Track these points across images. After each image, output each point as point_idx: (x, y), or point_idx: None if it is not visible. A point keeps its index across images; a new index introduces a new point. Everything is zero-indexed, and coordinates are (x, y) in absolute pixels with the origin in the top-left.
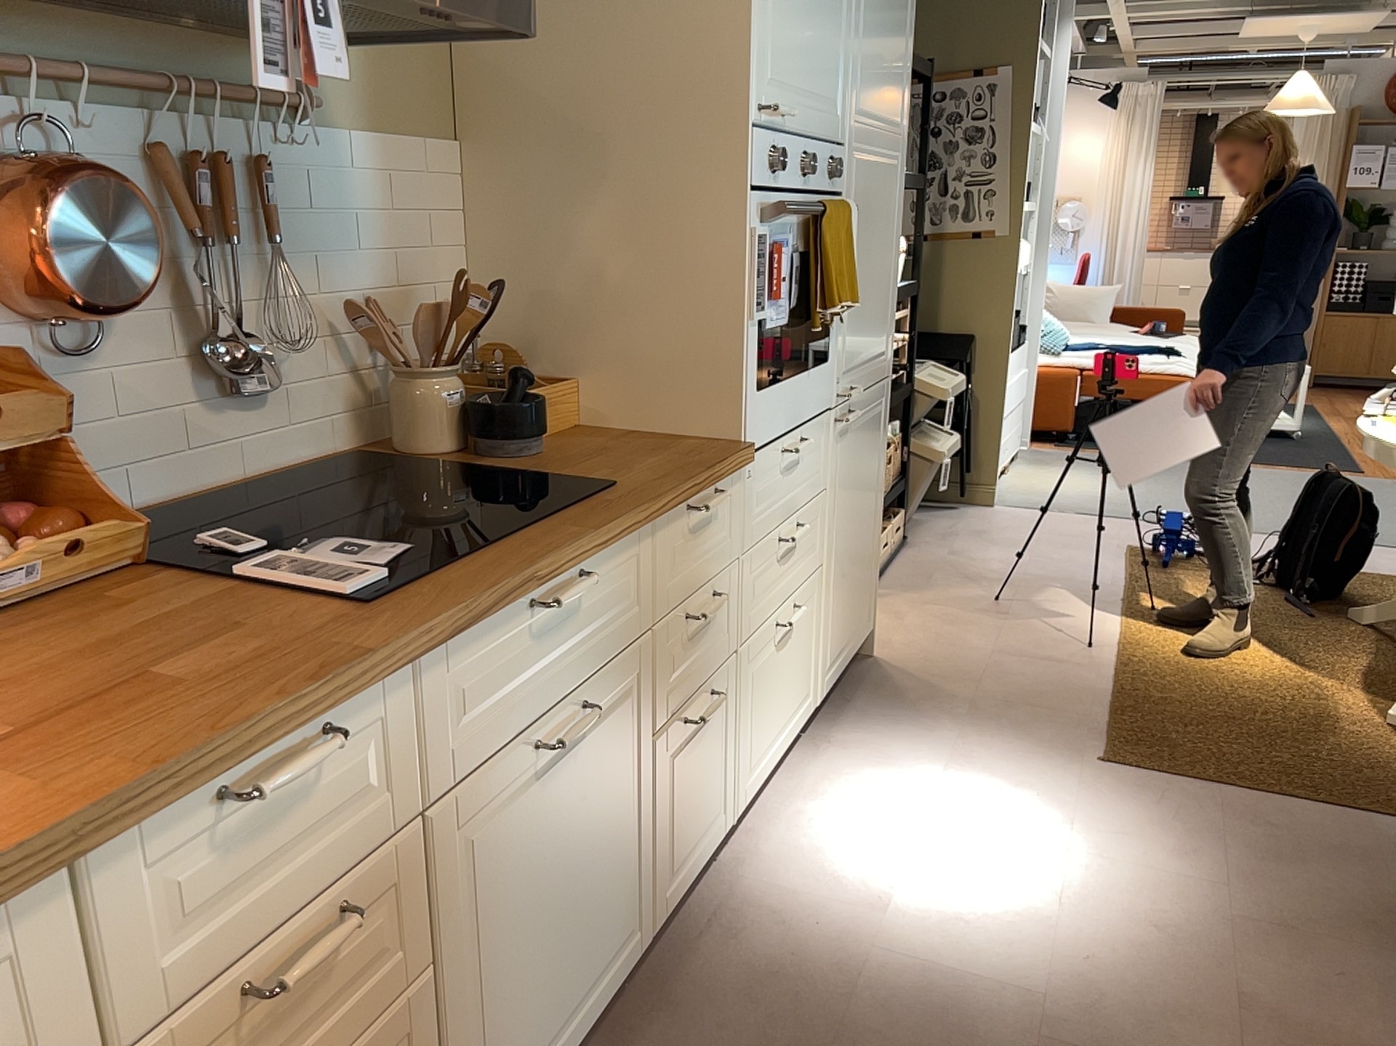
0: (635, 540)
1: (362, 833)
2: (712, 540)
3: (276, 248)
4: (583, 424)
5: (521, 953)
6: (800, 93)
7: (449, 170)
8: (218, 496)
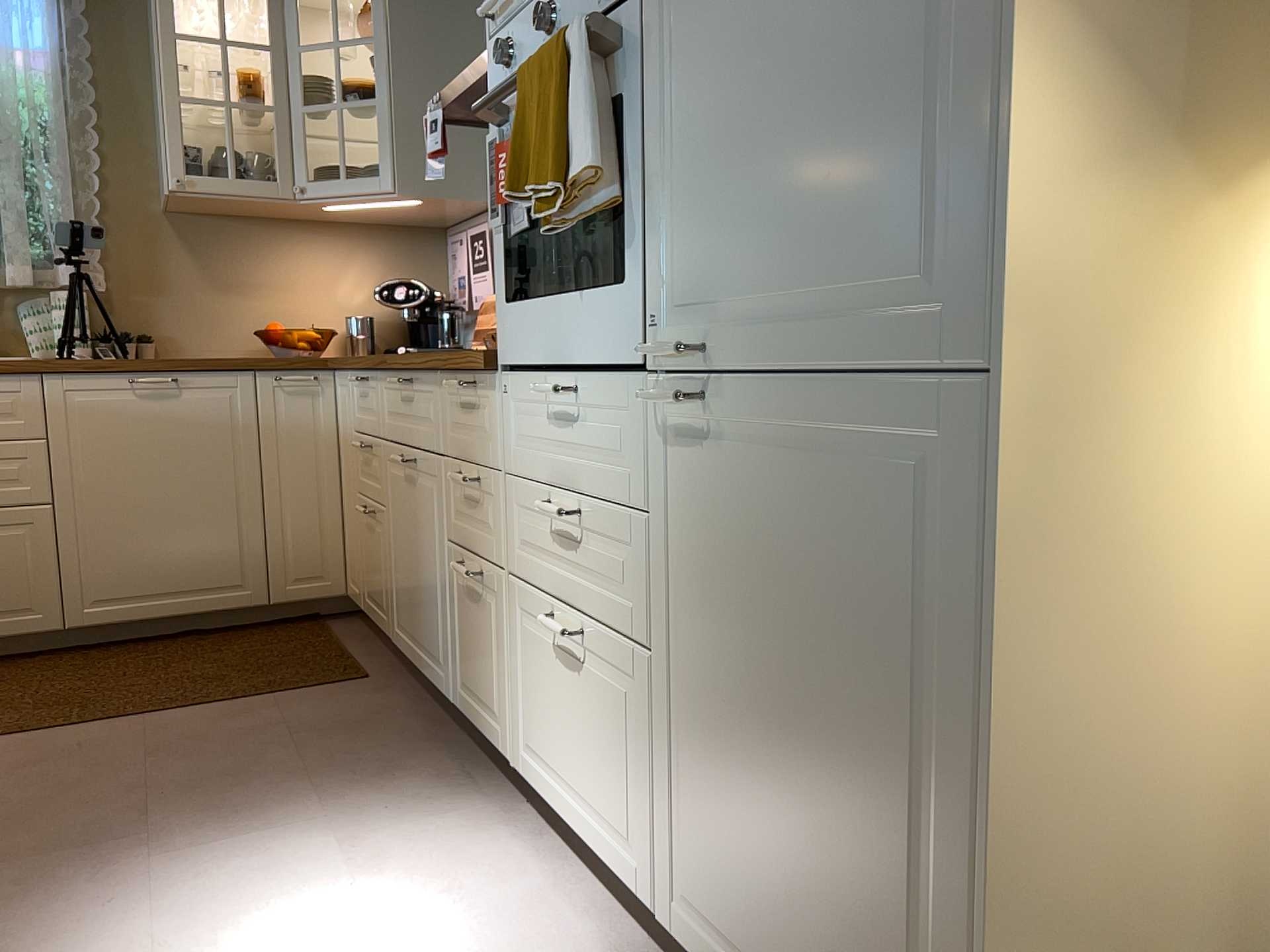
0: (432, 381)
1: (374, 425)
2: (478, 429)
3: None
4: None
5: (403, 561)
6: None
7: None
8: None
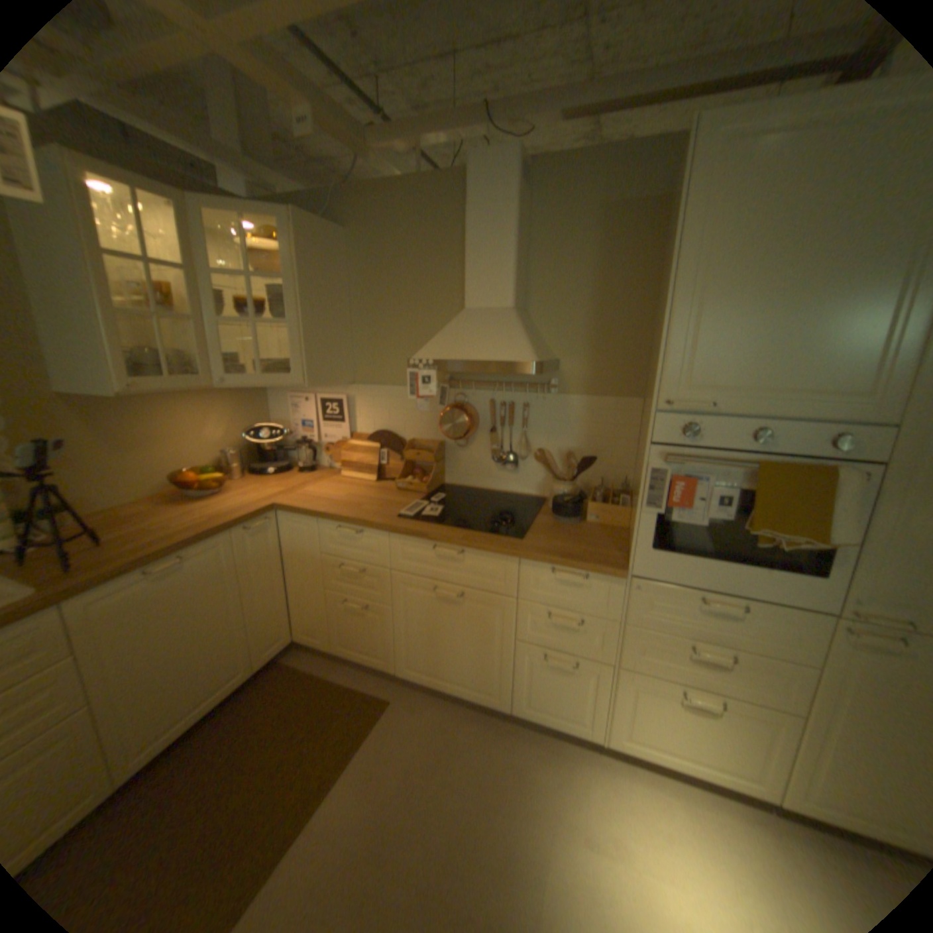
0: (505, 560)
1: (373, 561)
2: (584, 597)
3: (524, 430)
4: (626, 529)
5: (428, 640)
6: (755, 389)
7: (630, 409)
8: (494, 493)
